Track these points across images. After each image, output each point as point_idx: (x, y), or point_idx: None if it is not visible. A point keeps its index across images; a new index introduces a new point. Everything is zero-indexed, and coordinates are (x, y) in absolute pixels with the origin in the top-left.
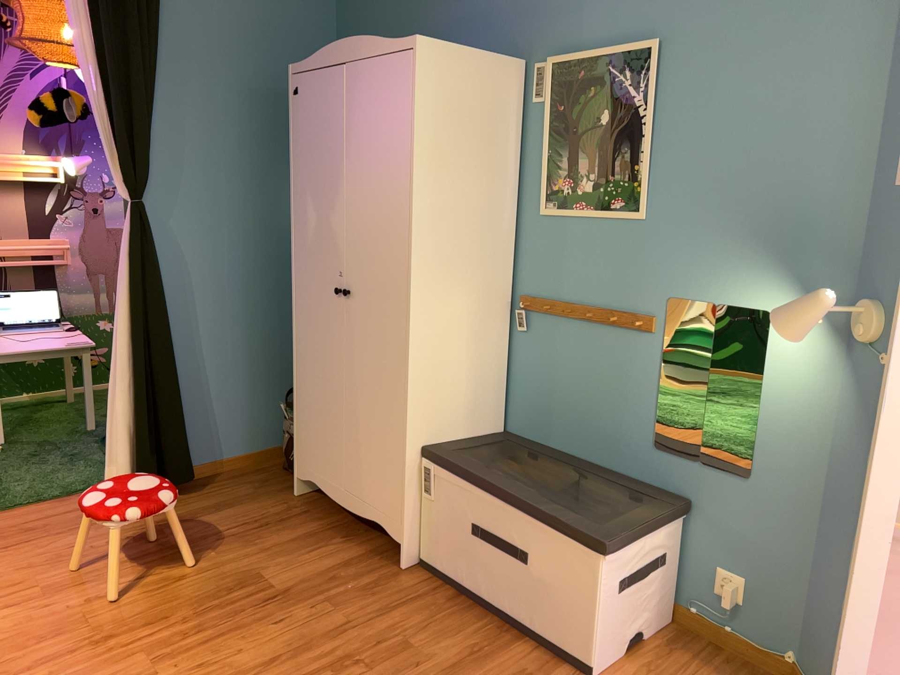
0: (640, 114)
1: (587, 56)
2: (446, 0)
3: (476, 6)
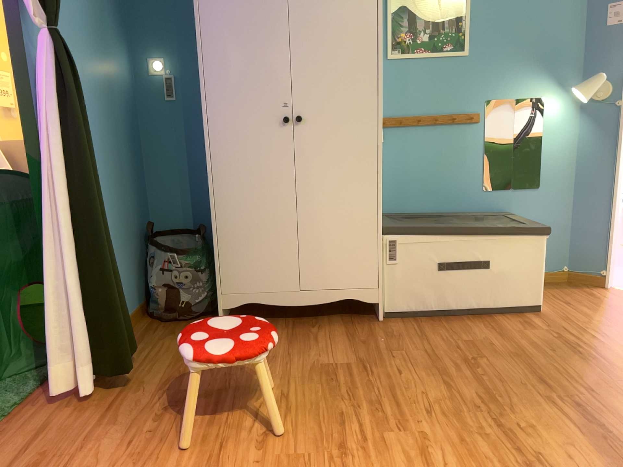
0: None
1: None
2: None
3: None
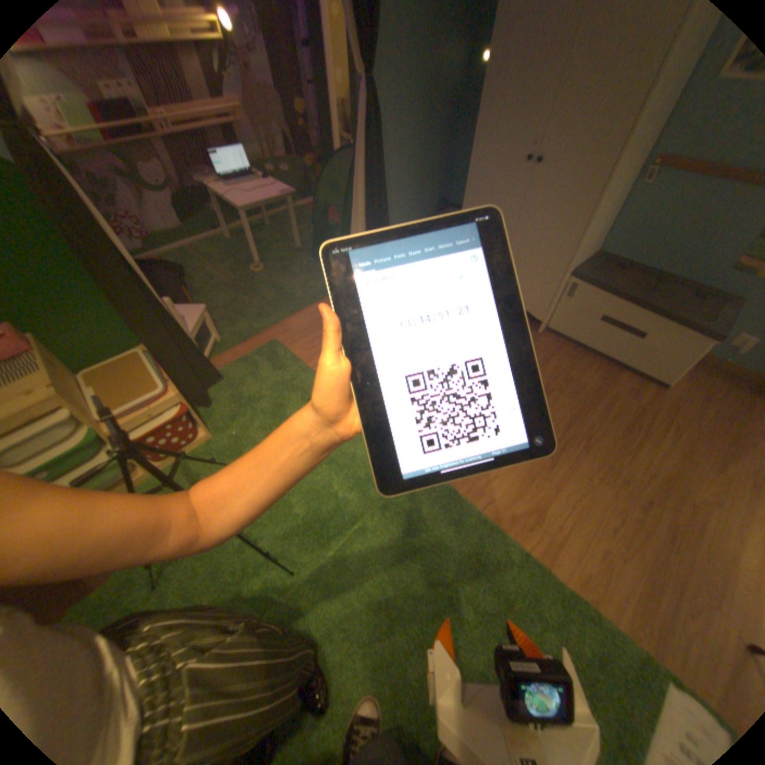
0: None
1: None
2: None
3: None
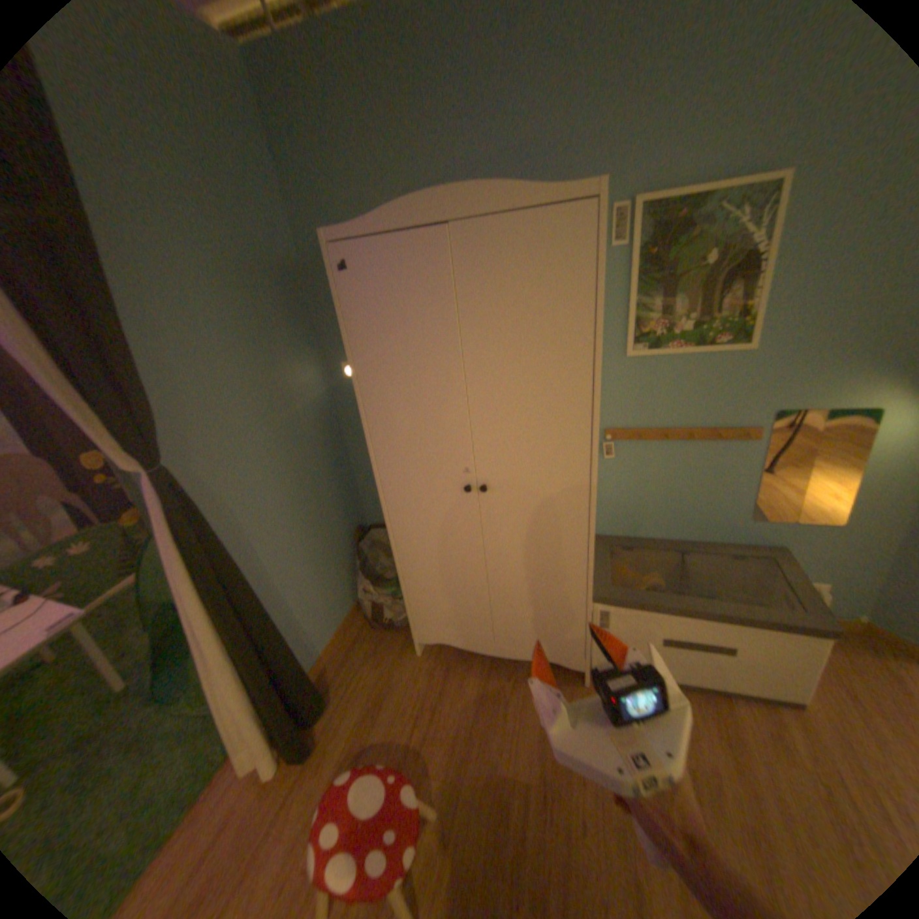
0: (762, 248)
1: (696, 189)
2: (465, 127)
3: (516, 133)
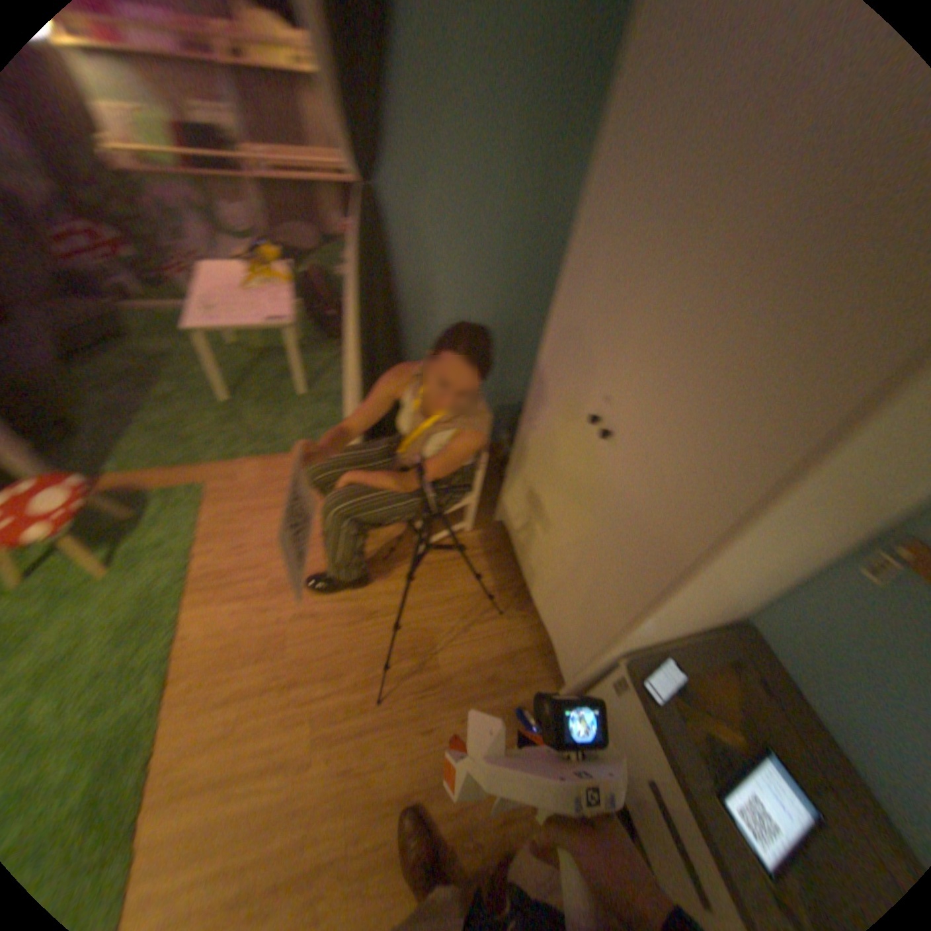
0: None
1: None
2: None
3: None
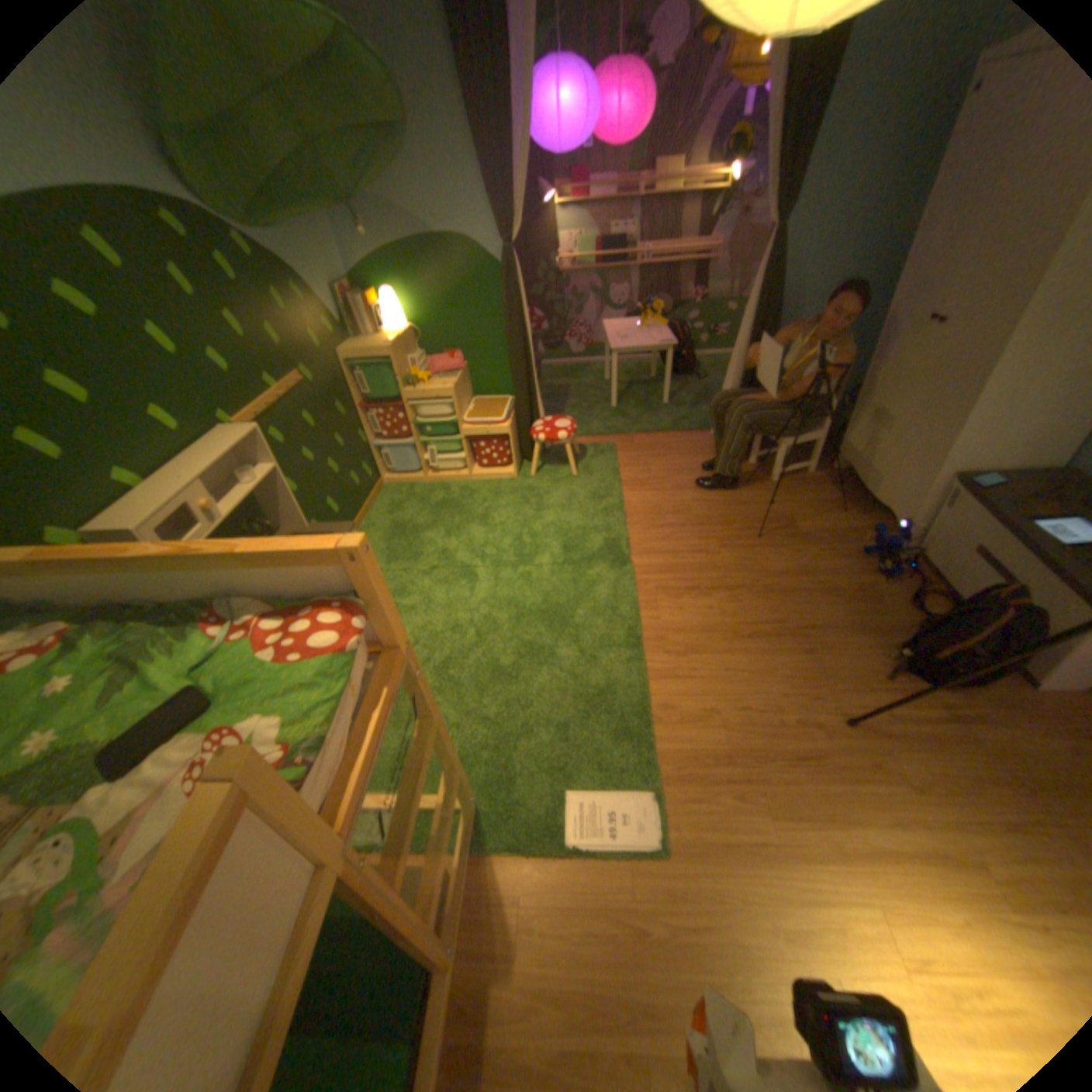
0: None
1: None
2: None
3: None
